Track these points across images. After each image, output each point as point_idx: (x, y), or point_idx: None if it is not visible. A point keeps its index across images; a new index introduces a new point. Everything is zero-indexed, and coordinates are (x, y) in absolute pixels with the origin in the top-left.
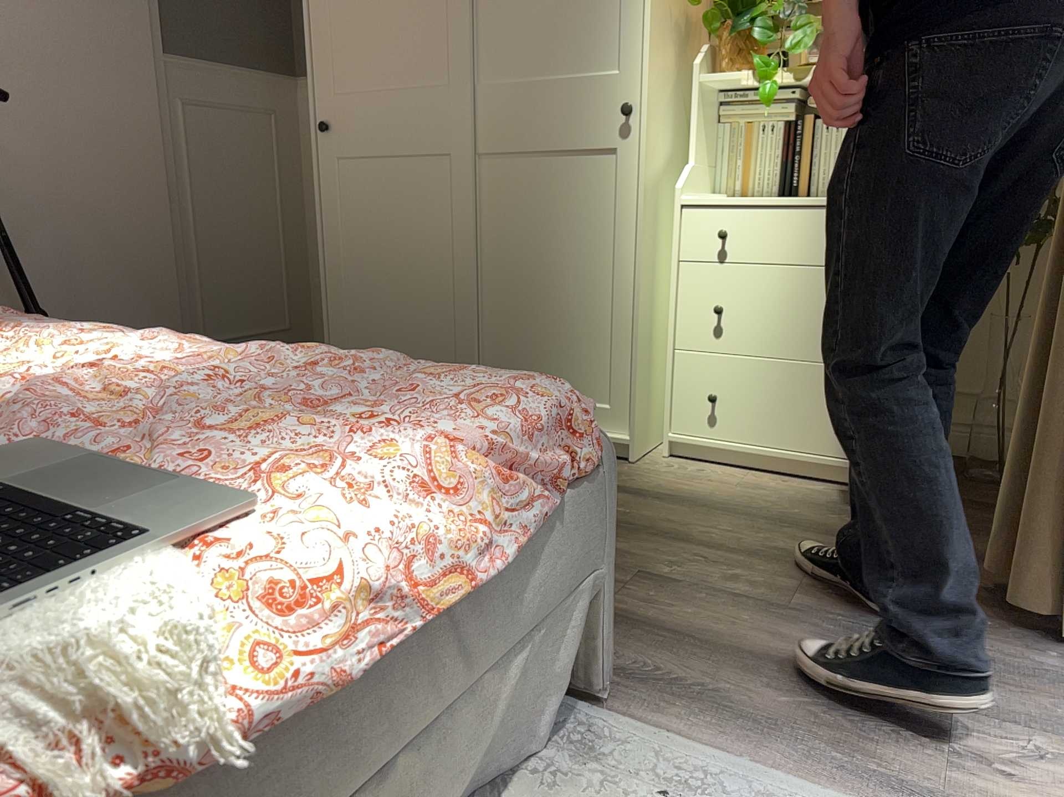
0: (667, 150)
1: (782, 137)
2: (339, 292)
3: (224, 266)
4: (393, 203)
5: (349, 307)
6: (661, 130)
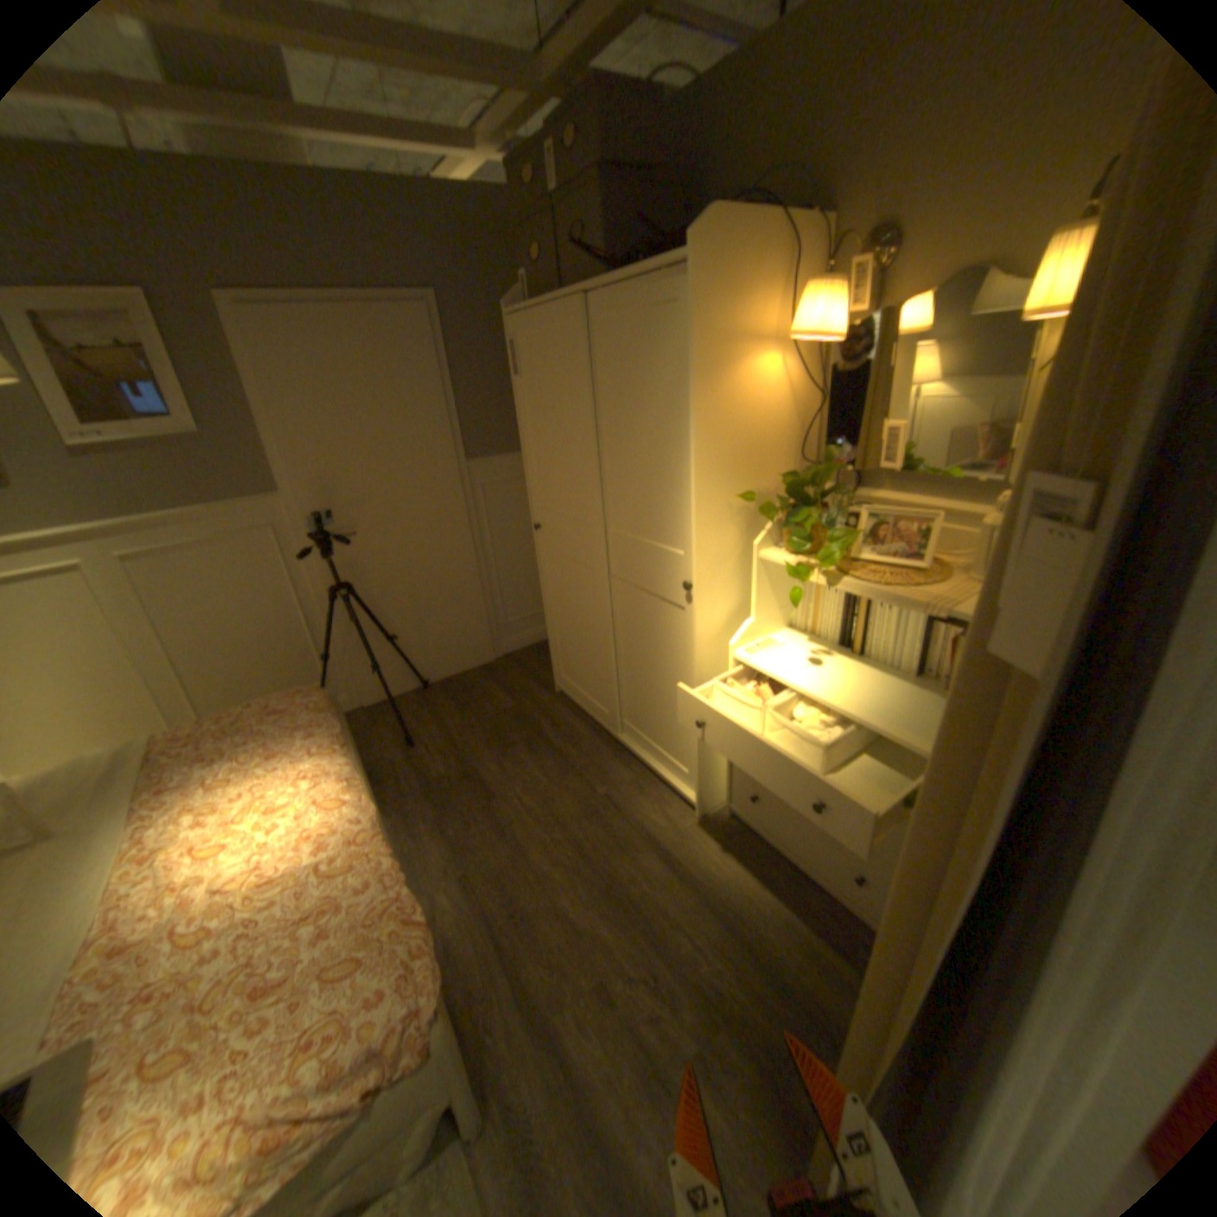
0: (733, 607)
1: (840, 605)
2: (554, 628)
3: (514, 579)
4: (572, 588)
5: (559, 638)
6: (722, 597)
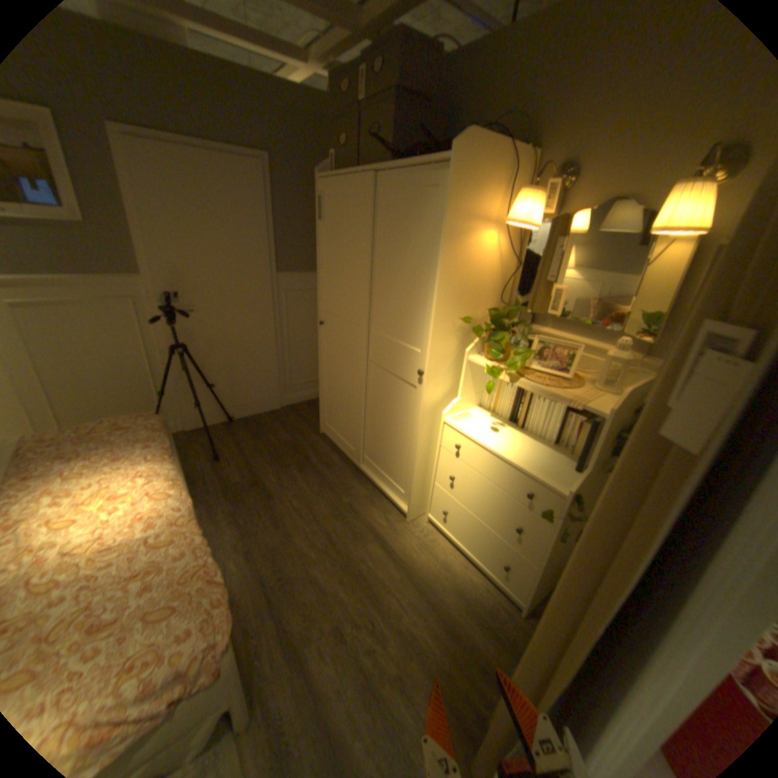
0: (447, 388)
1: (513, 394)
2: (324, 390)
3: (299, 355)
4: (341, 365)
5: (327, 397)
6: (441, 382)
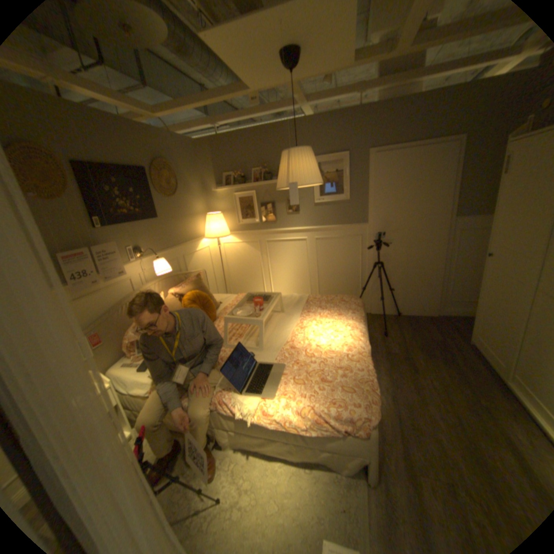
0: None
1: None
2: (482, 310)
3: (464, 280)
4: (504, 291)
5: (484, 317)
6: None
